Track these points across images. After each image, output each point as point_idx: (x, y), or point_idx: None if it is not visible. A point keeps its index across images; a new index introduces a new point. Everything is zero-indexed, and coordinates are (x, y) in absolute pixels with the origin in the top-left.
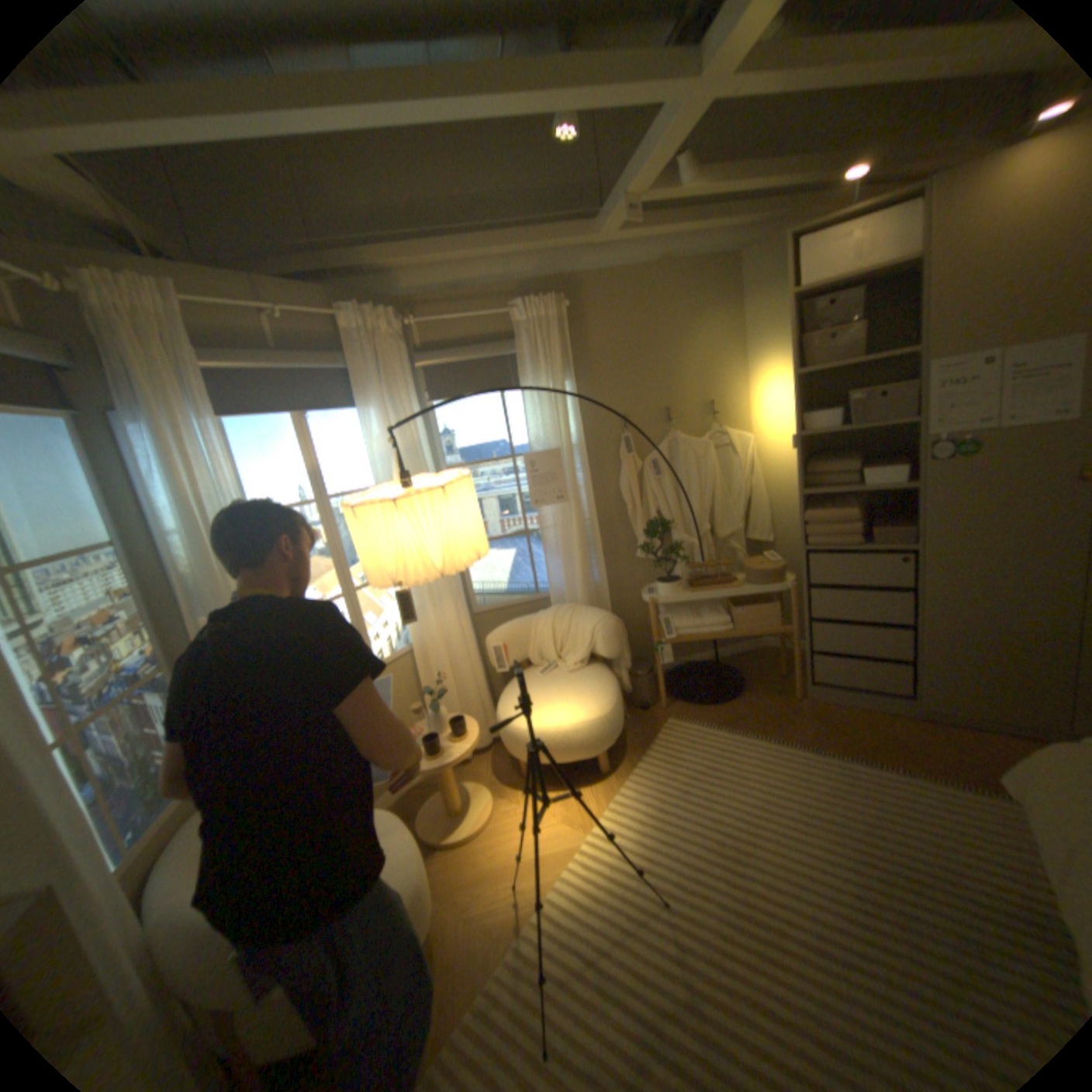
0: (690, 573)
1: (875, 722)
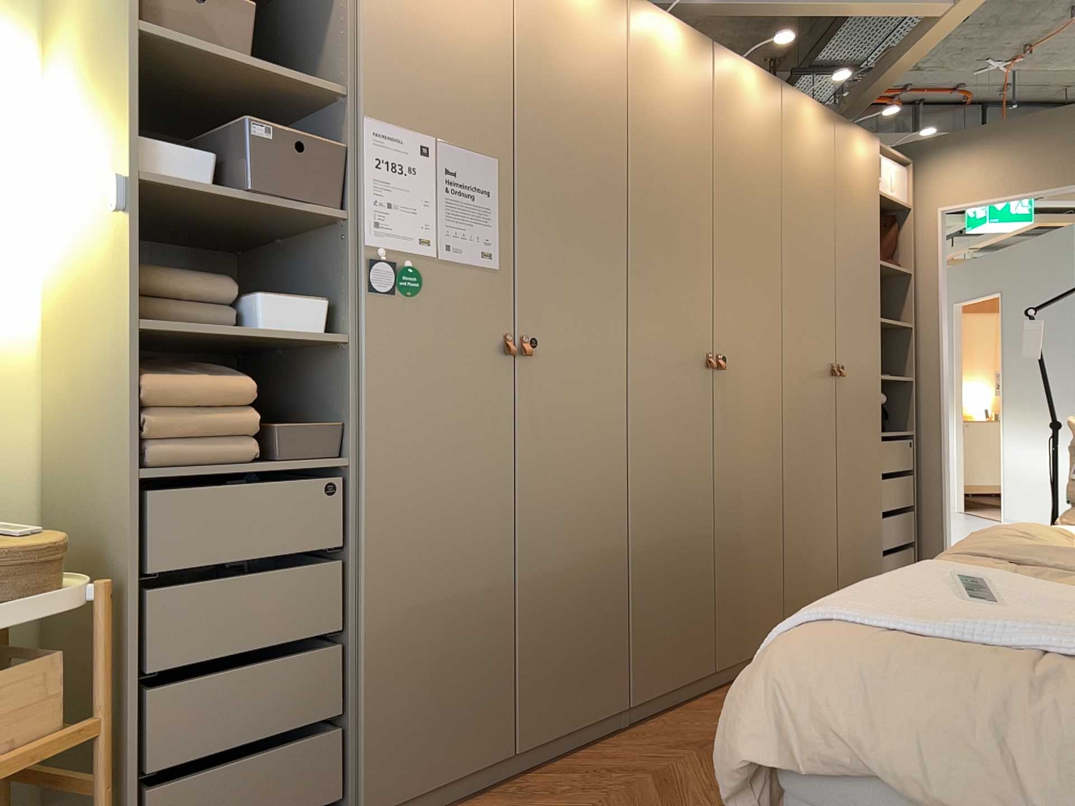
0: None
1: None
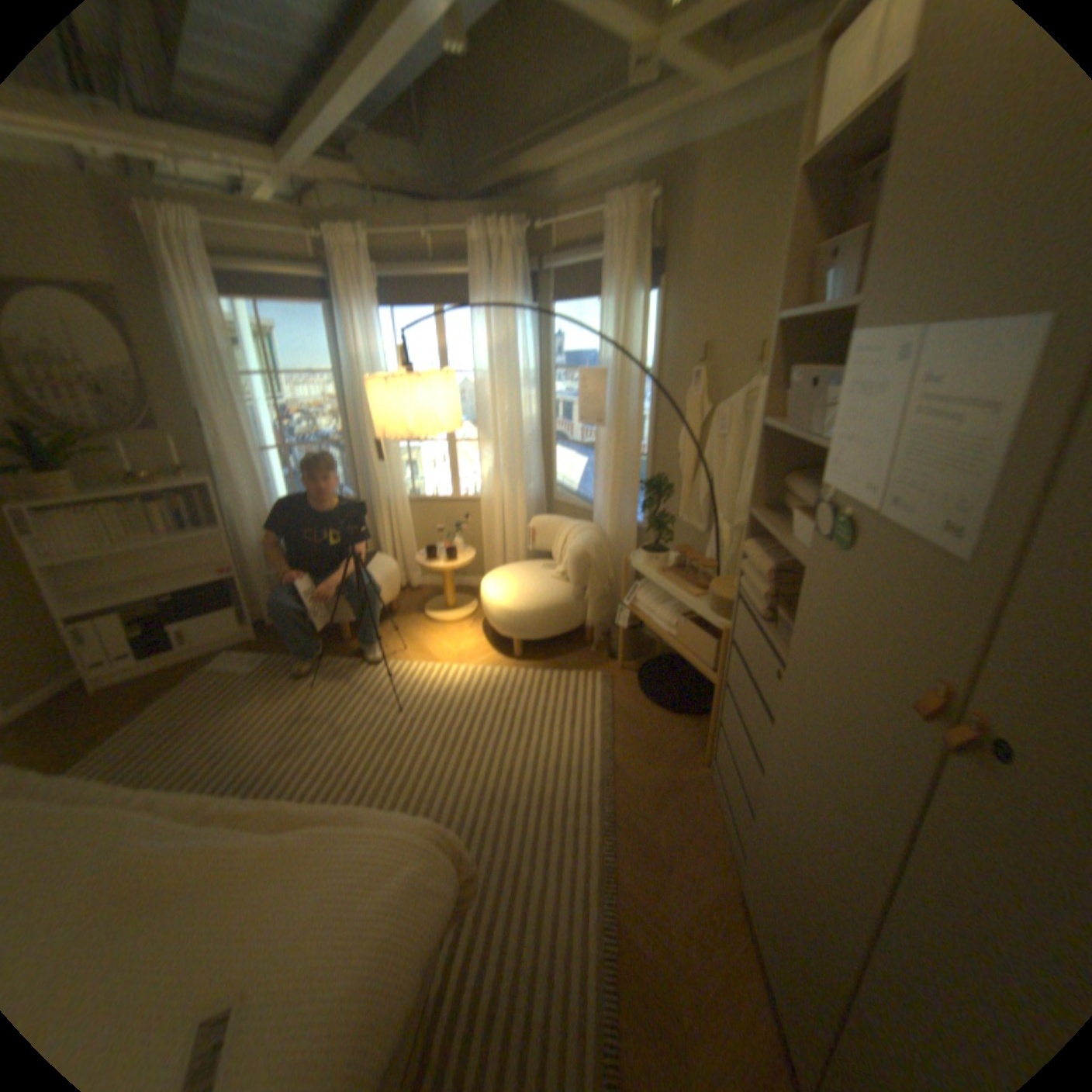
0: (684, 558)
1: (705, 844)
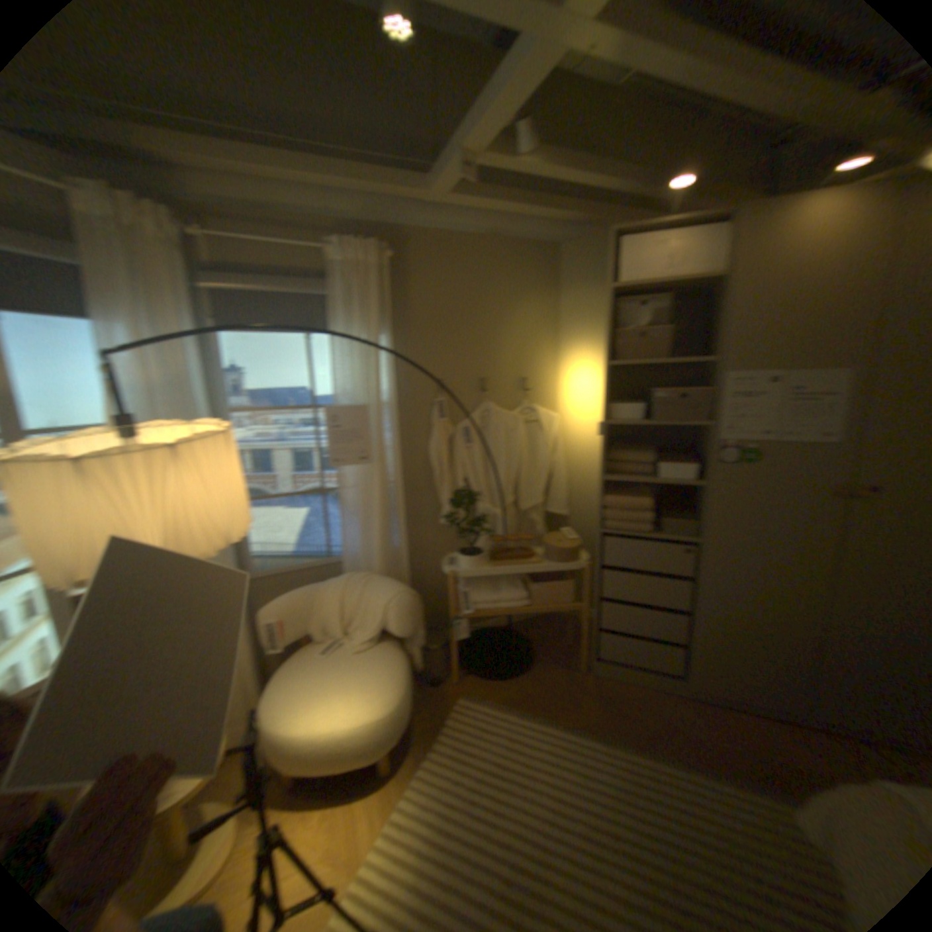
0: (494, 545)
1: (653, 701)
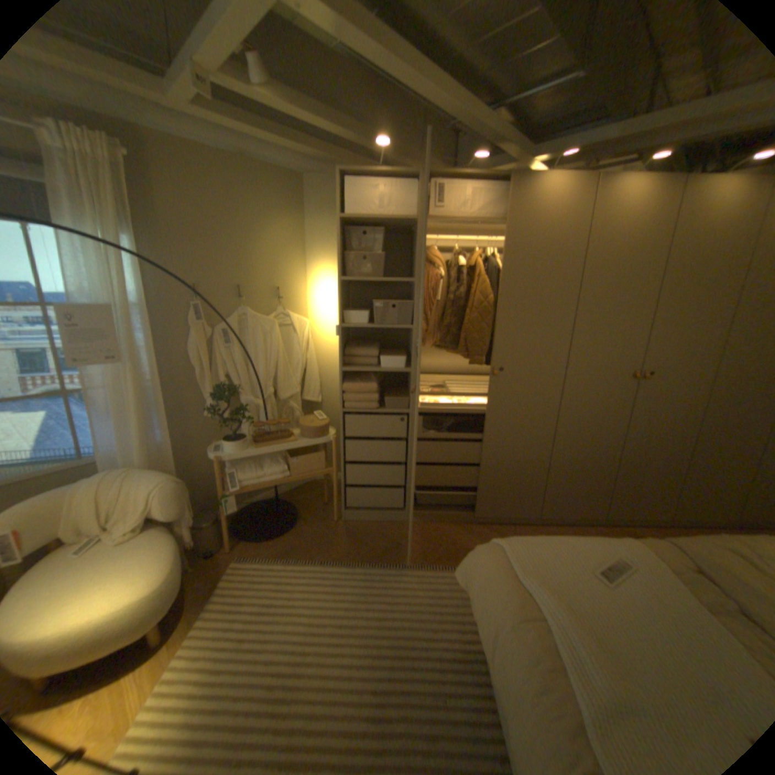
0: (255, 431)
1: (383, 529)
